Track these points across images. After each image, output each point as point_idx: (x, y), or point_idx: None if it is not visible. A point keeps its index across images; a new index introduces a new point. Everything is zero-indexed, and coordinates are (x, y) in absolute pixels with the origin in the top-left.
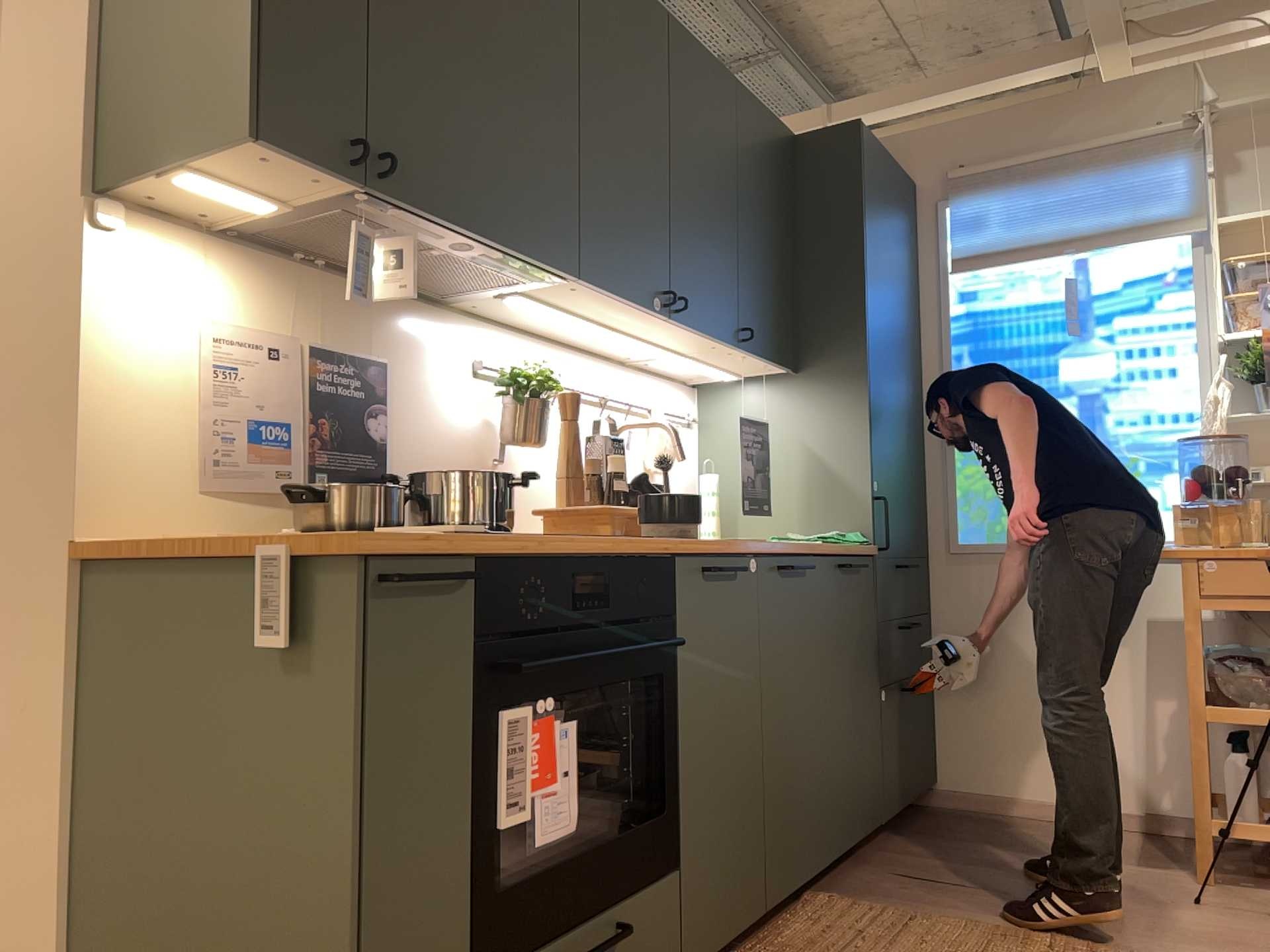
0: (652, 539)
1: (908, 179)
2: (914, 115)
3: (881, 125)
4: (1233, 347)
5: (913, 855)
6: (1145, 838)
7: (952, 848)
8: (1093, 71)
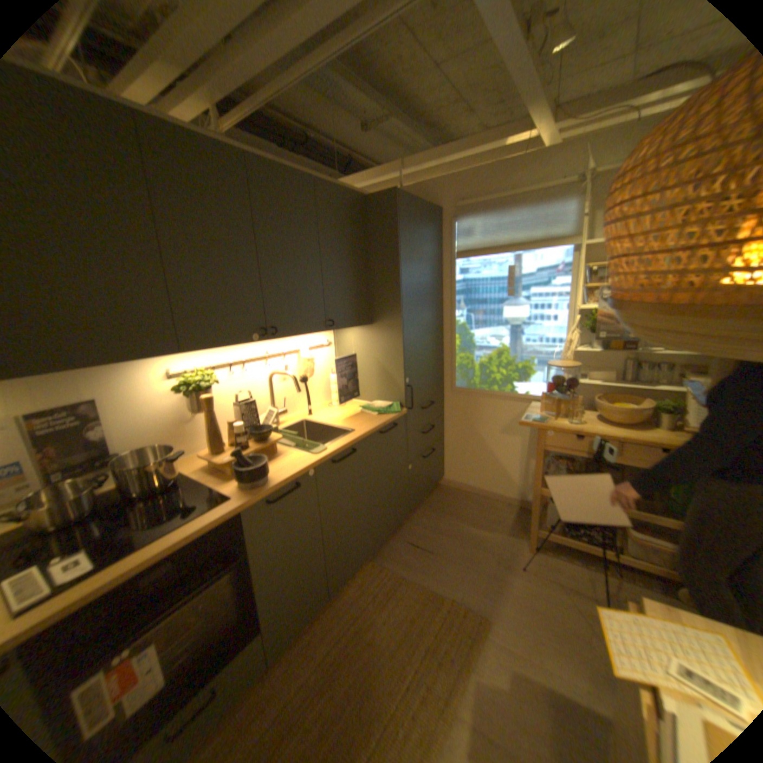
0: (225, 505)
1: (438, 204)
2: (445, 163)
3: (429, 169)
4: (587, 308)
5: (419, 528)
6: (518, 513)
7: (437, 521)
8: (539, 136)
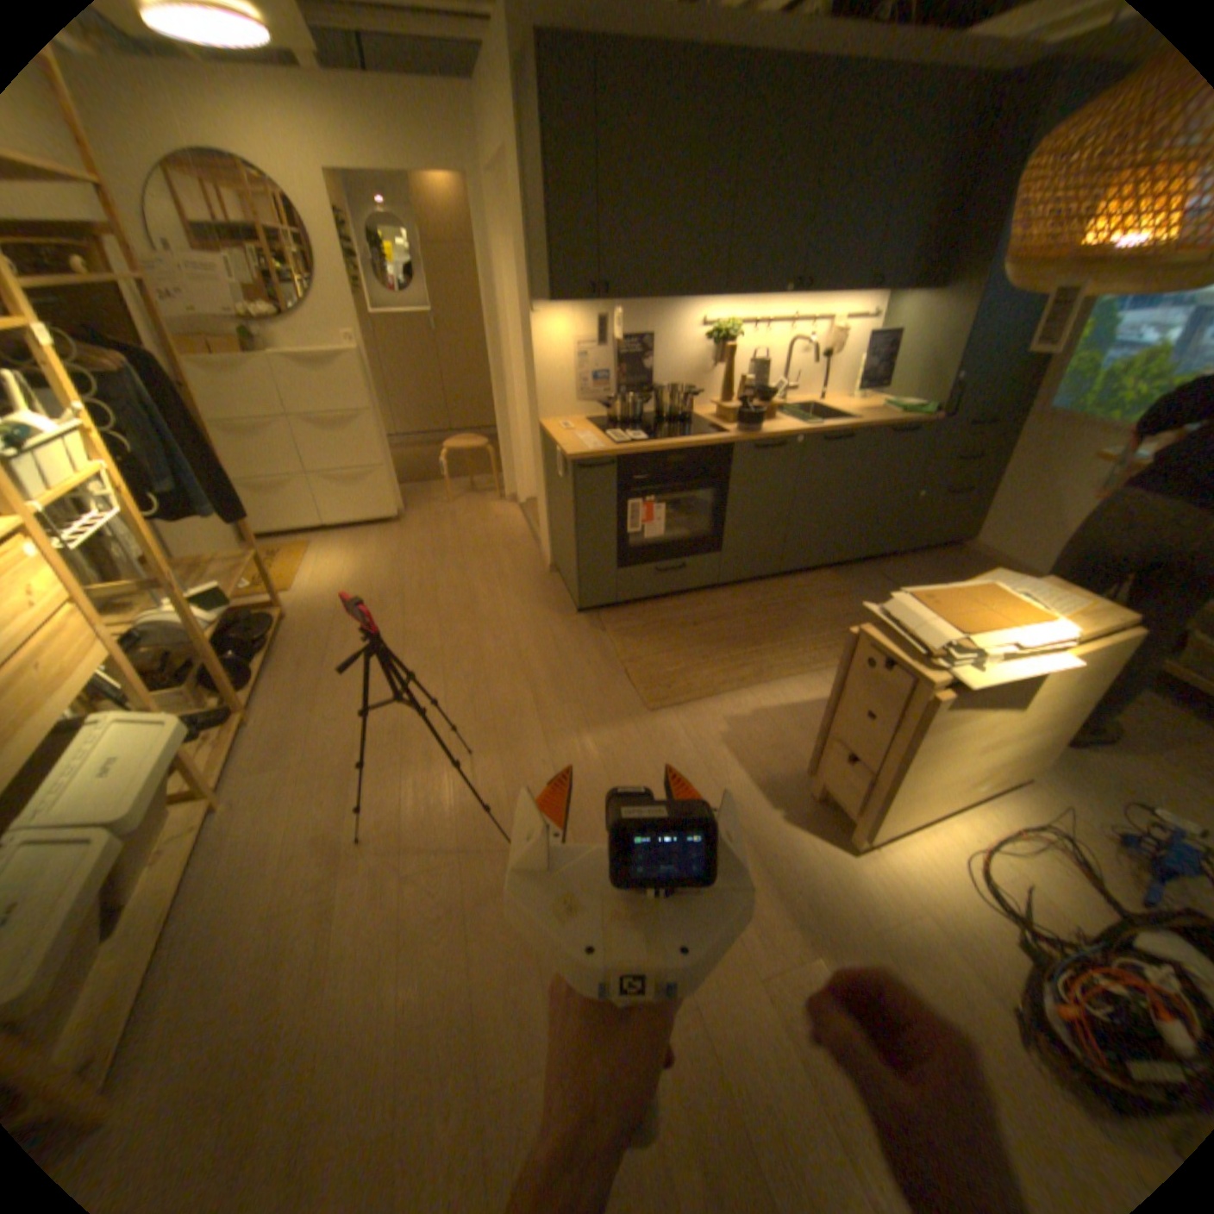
0: (724, 434)
1: None
2: None
3: None
4: None
5: (904, 569)
6: None
7: (932, 572)
8: None
